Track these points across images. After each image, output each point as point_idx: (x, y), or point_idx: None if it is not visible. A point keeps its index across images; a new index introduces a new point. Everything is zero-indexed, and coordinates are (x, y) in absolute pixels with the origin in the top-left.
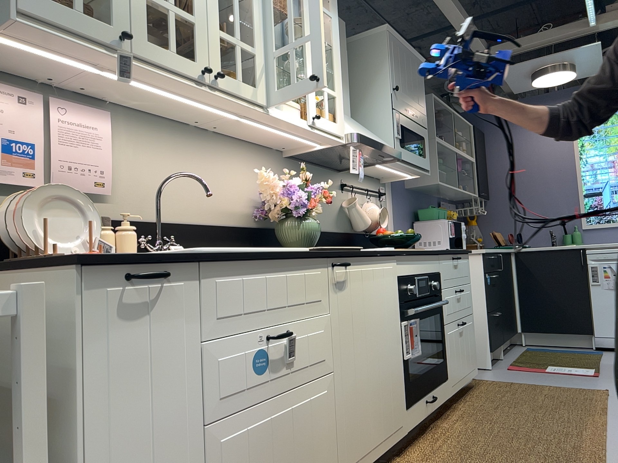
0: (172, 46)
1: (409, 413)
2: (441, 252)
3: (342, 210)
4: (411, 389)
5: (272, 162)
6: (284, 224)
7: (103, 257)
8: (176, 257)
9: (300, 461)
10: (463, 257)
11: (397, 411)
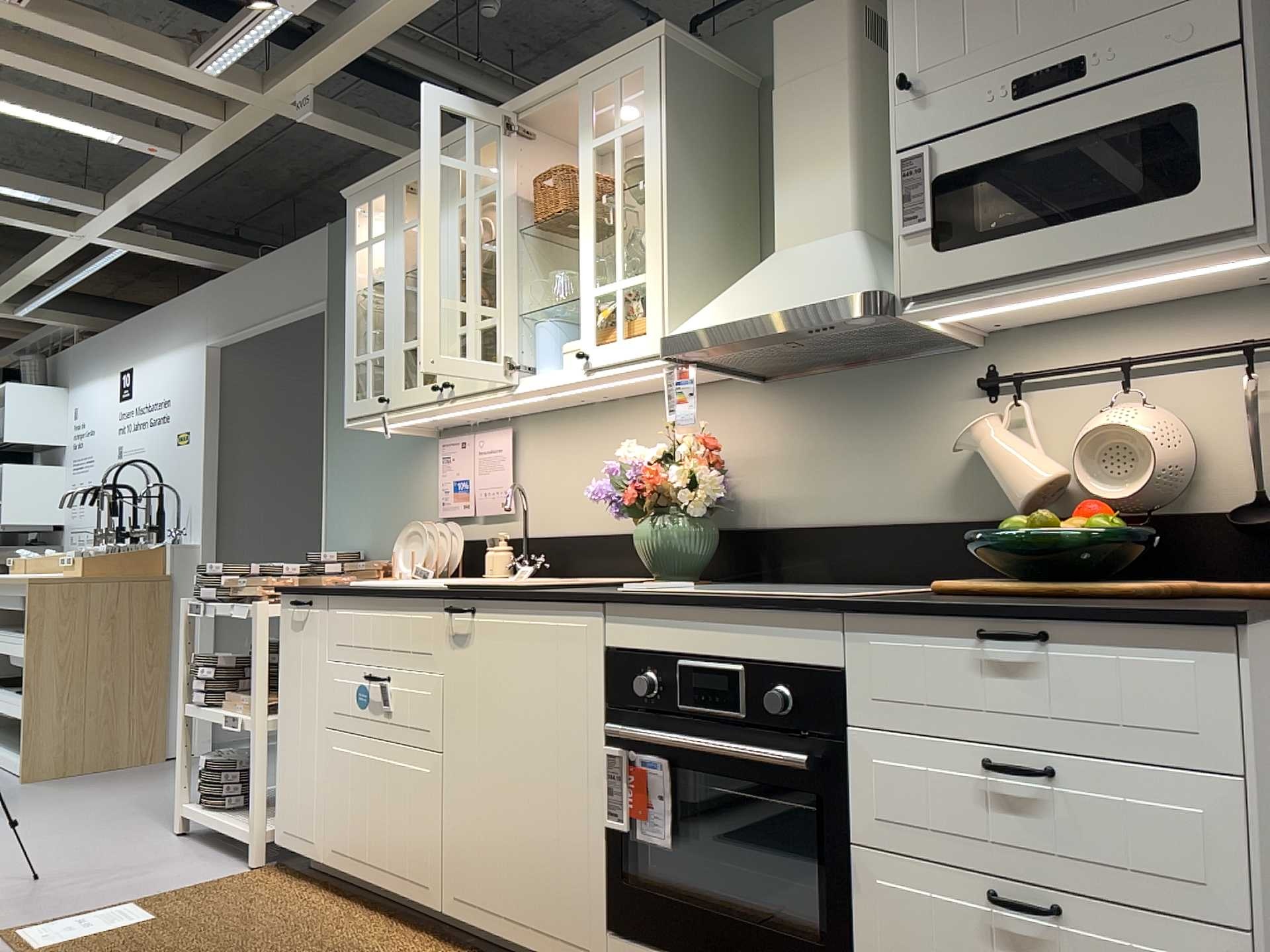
0: (418, 380)
1: (619, 949)
2: (821, 604)
3: (981, 455)
4: (631, 904)
5: (732, 403)
6: (635, 532)
7: (285, 588)
8: (311, 590)
9: (394, 826)
10: (1126, 637)
11: (571, 909)
